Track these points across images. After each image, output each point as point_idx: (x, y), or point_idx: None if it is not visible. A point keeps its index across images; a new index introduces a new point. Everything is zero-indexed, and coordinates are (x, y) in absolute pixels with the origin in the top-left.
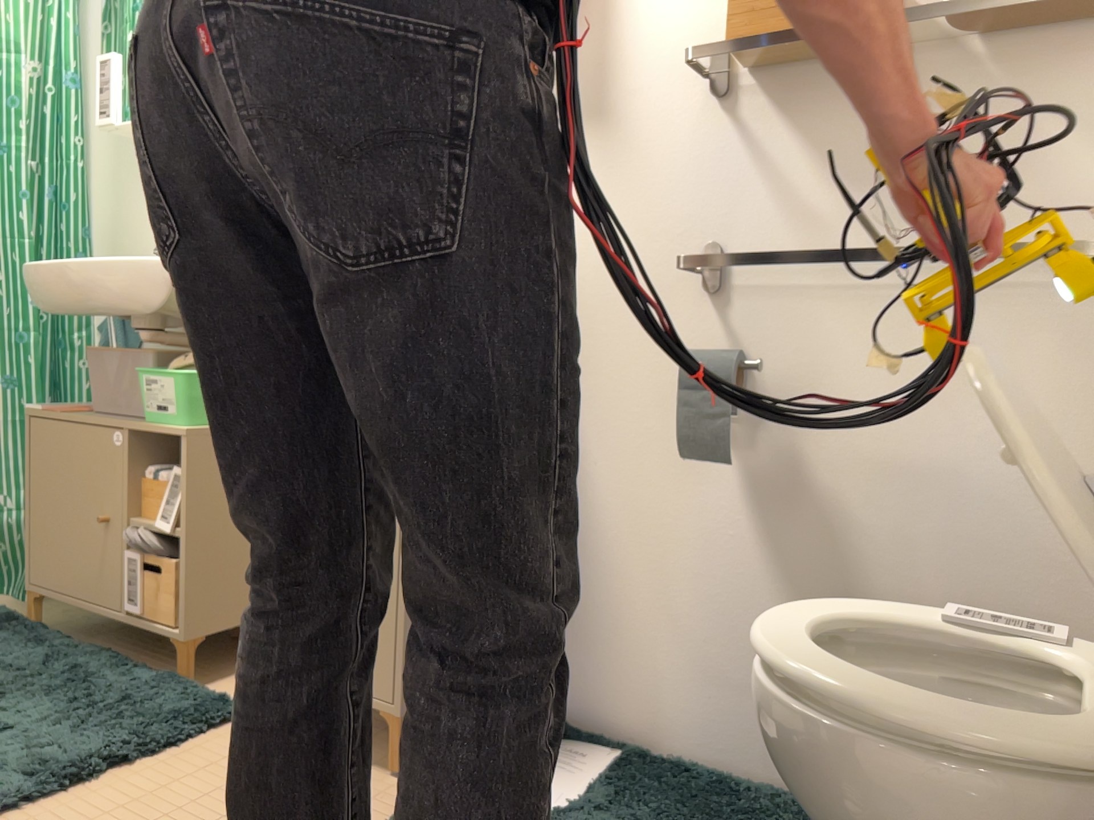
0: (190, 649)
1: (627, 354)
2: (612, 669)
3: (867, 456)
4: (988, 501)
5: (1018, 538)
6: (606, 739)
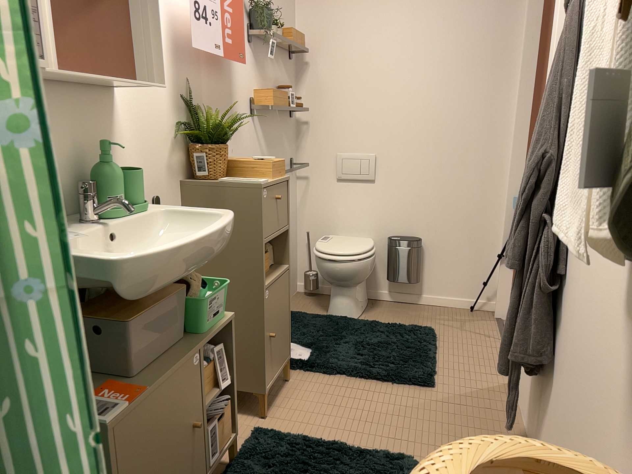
0: (237, 442)
1: None
2: None
3: None
4: None
5: None
6: None
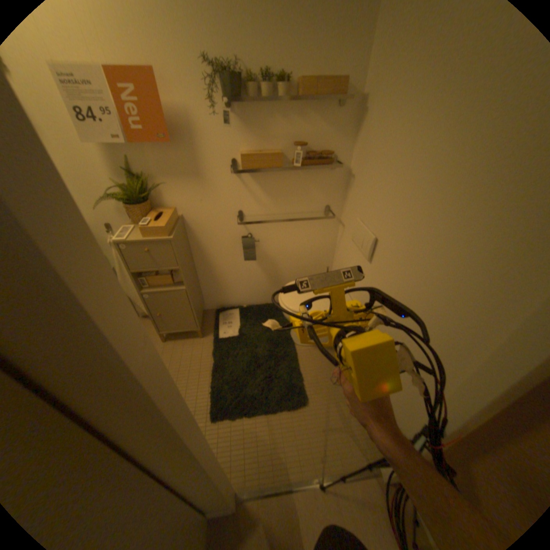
0: None
1: (221, 237)
2: (231, 296)
3: (279, 250)
4: (300, 254)
5: (305, 258)
6: (234, 309)
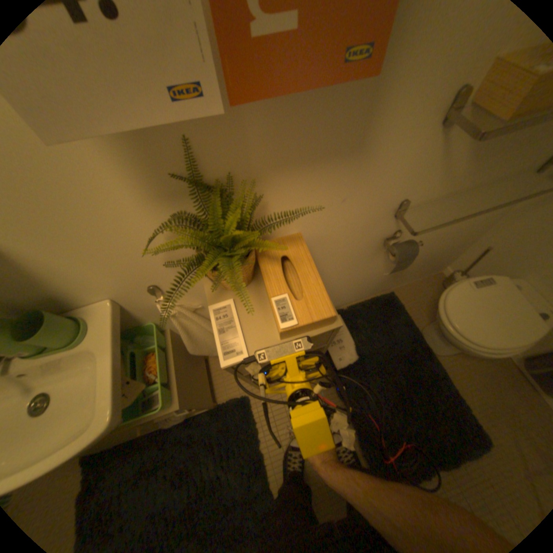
0: (212, 408)
1: (351, 247)
2: None
3: (427, 239)
4: (453, 235)
5: (454, 239)
6: None
